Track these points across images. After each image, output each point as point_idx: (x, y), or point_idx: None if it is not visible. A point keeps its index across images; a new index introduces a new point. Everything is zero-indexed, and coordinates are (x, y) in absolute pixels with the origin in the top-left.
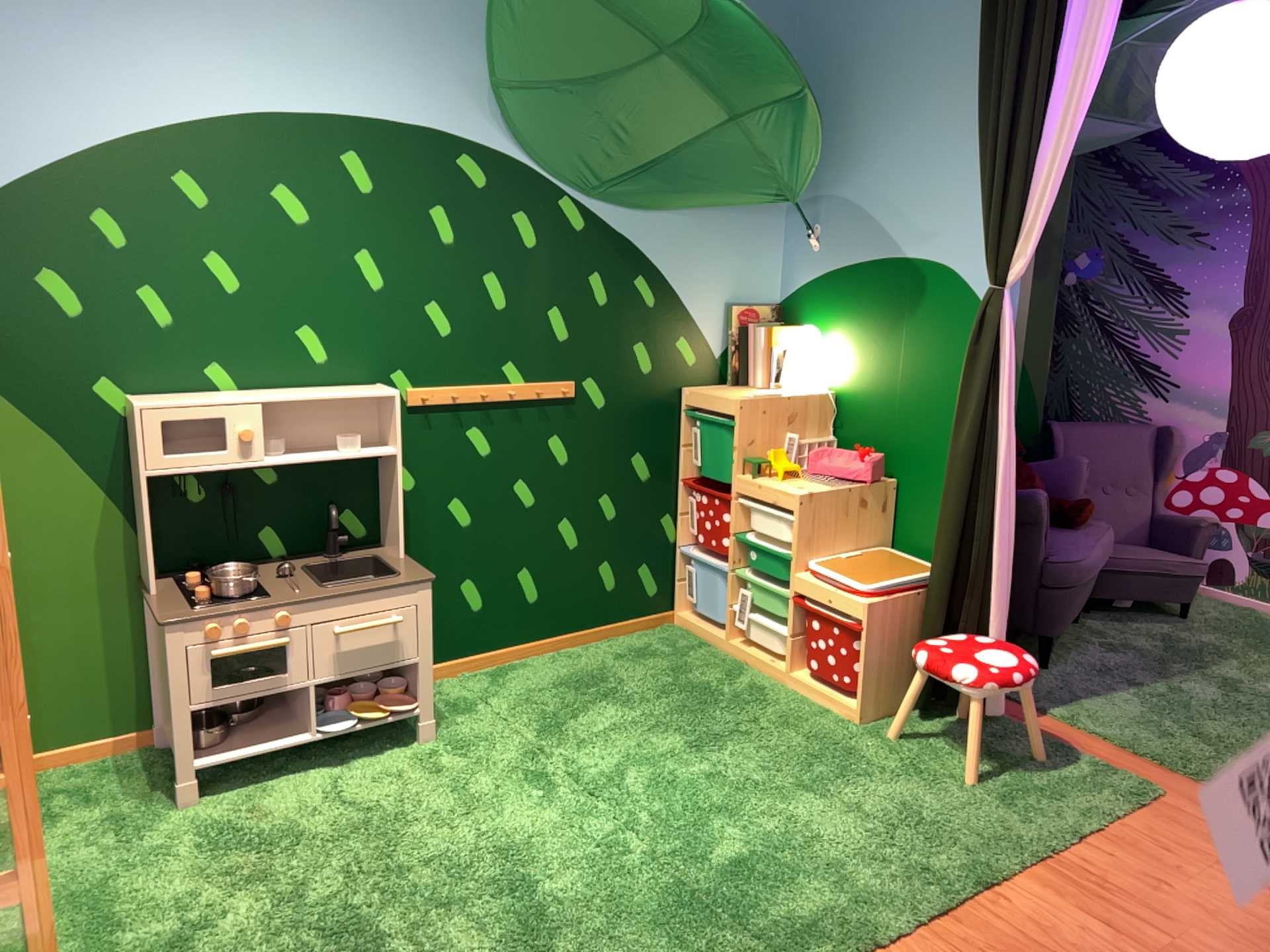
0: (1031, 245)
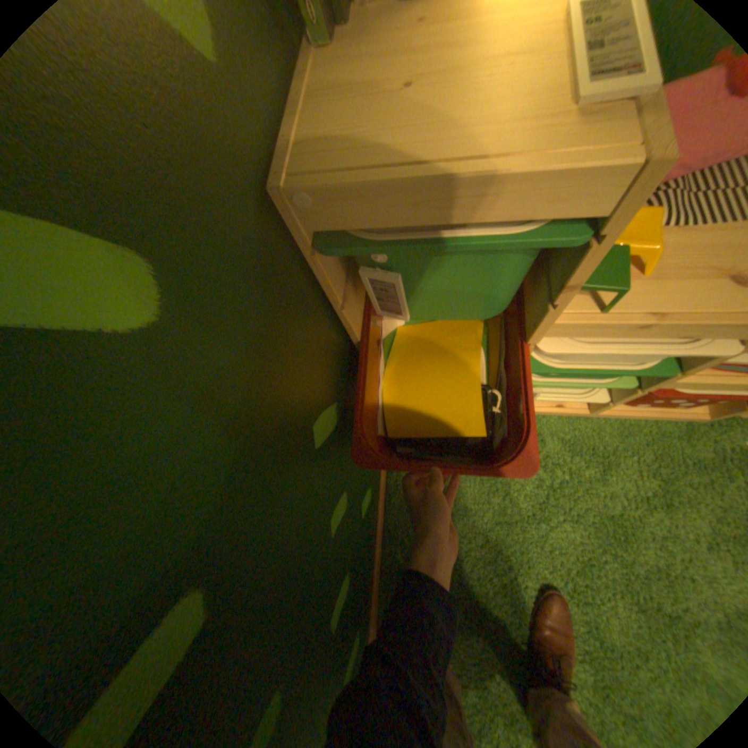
0: None
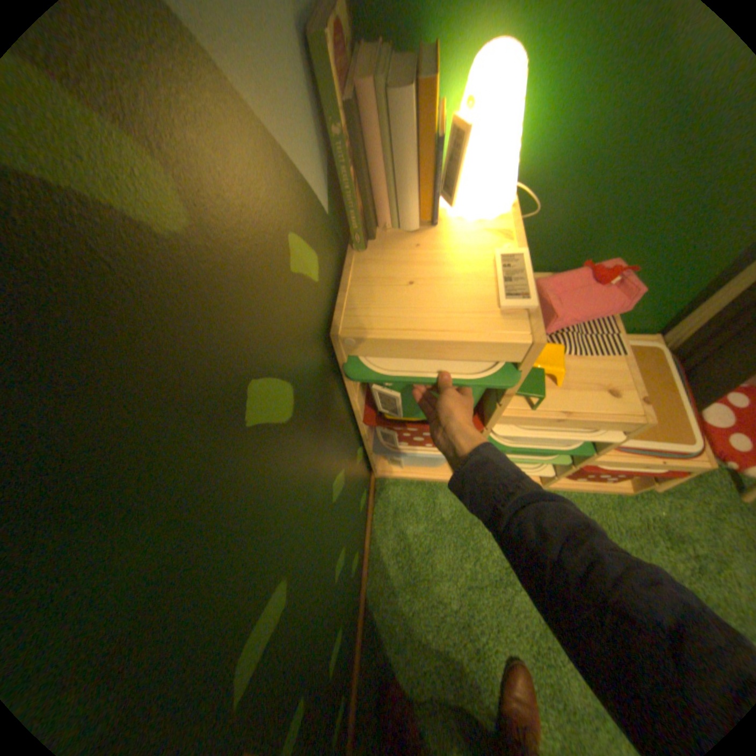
0: None
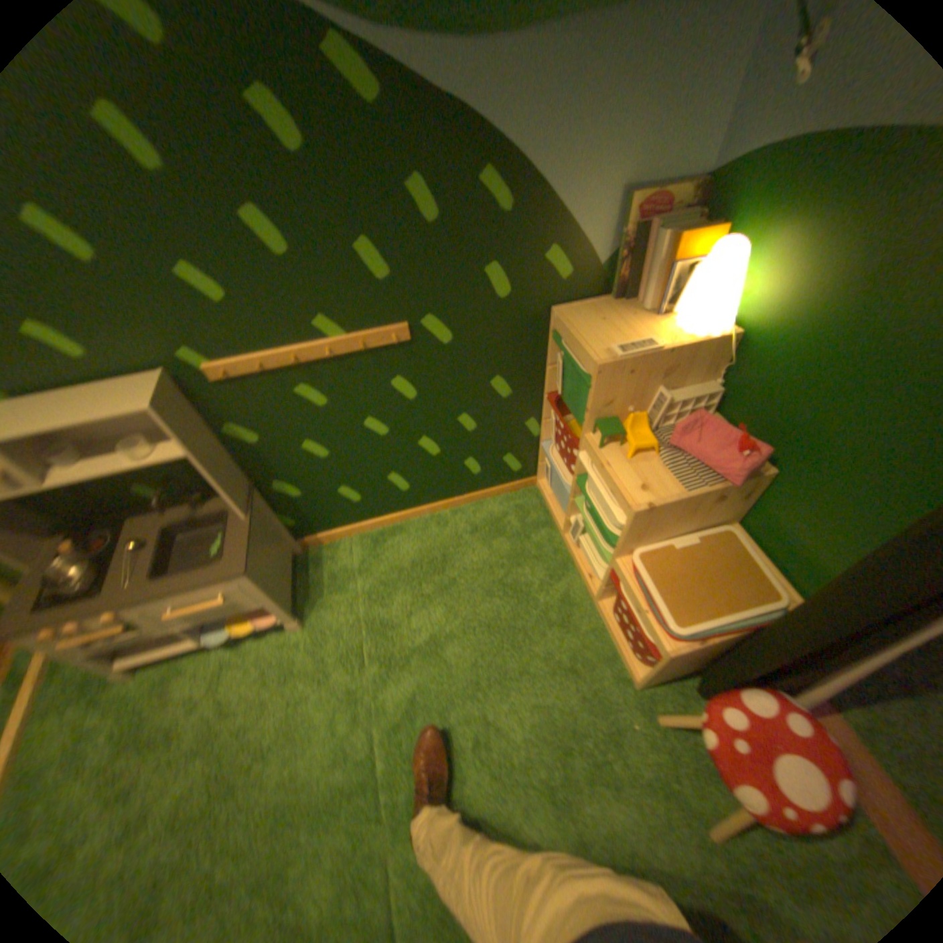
0: None
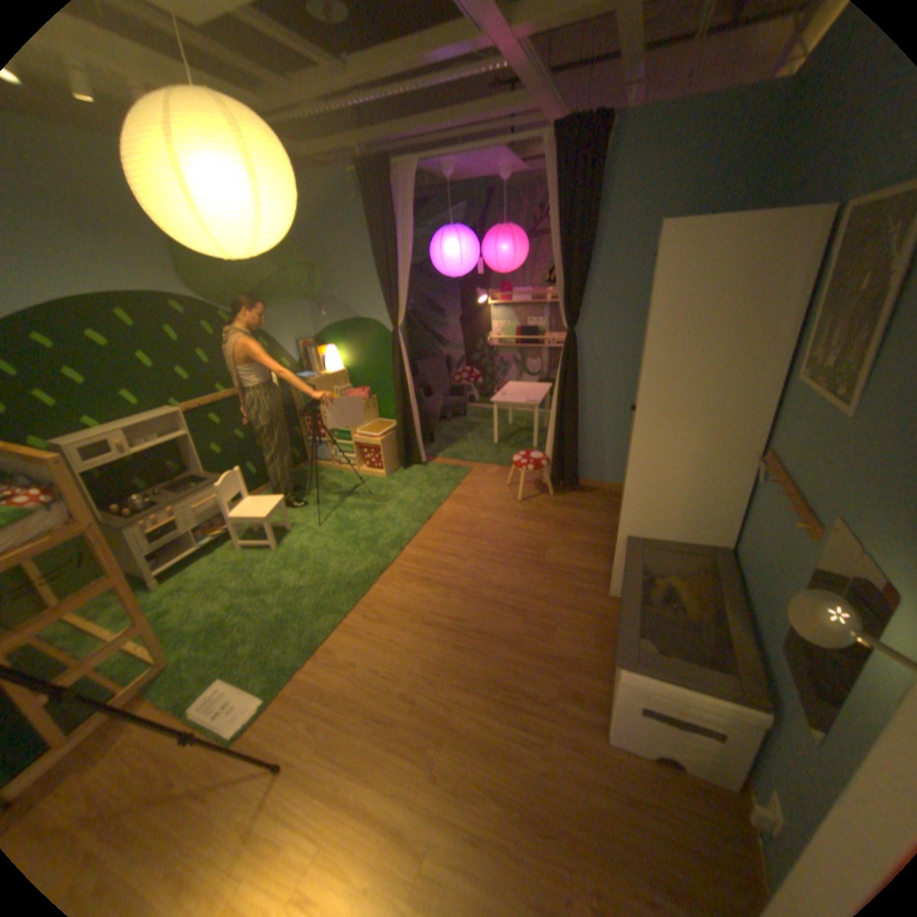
0: (402, 314)
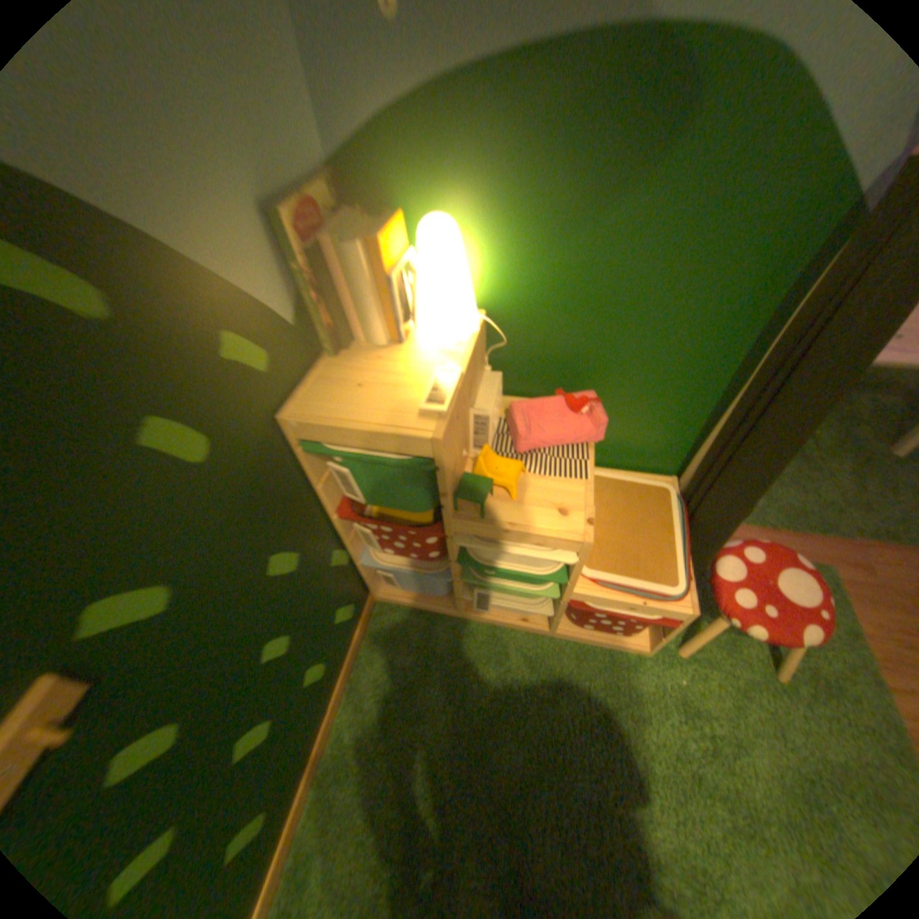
0: None
